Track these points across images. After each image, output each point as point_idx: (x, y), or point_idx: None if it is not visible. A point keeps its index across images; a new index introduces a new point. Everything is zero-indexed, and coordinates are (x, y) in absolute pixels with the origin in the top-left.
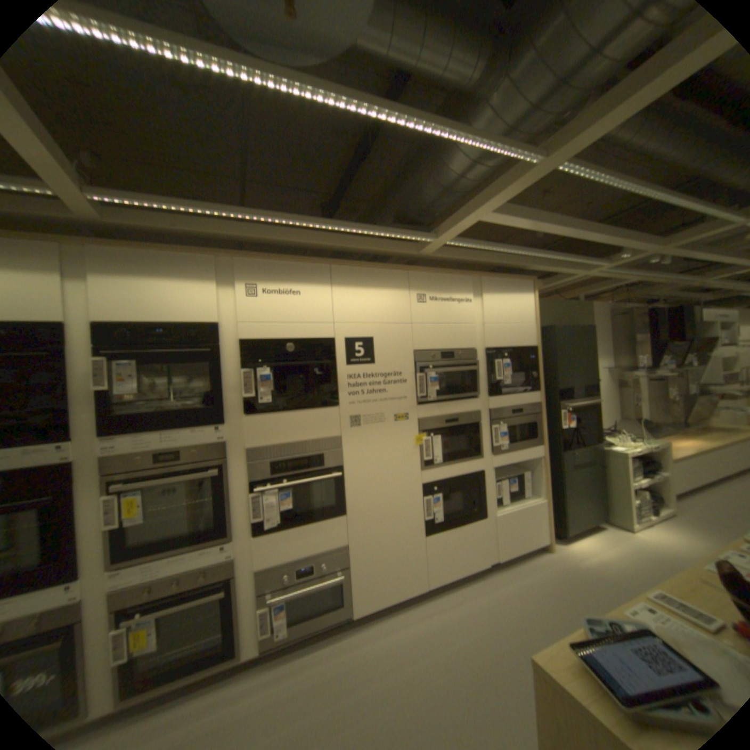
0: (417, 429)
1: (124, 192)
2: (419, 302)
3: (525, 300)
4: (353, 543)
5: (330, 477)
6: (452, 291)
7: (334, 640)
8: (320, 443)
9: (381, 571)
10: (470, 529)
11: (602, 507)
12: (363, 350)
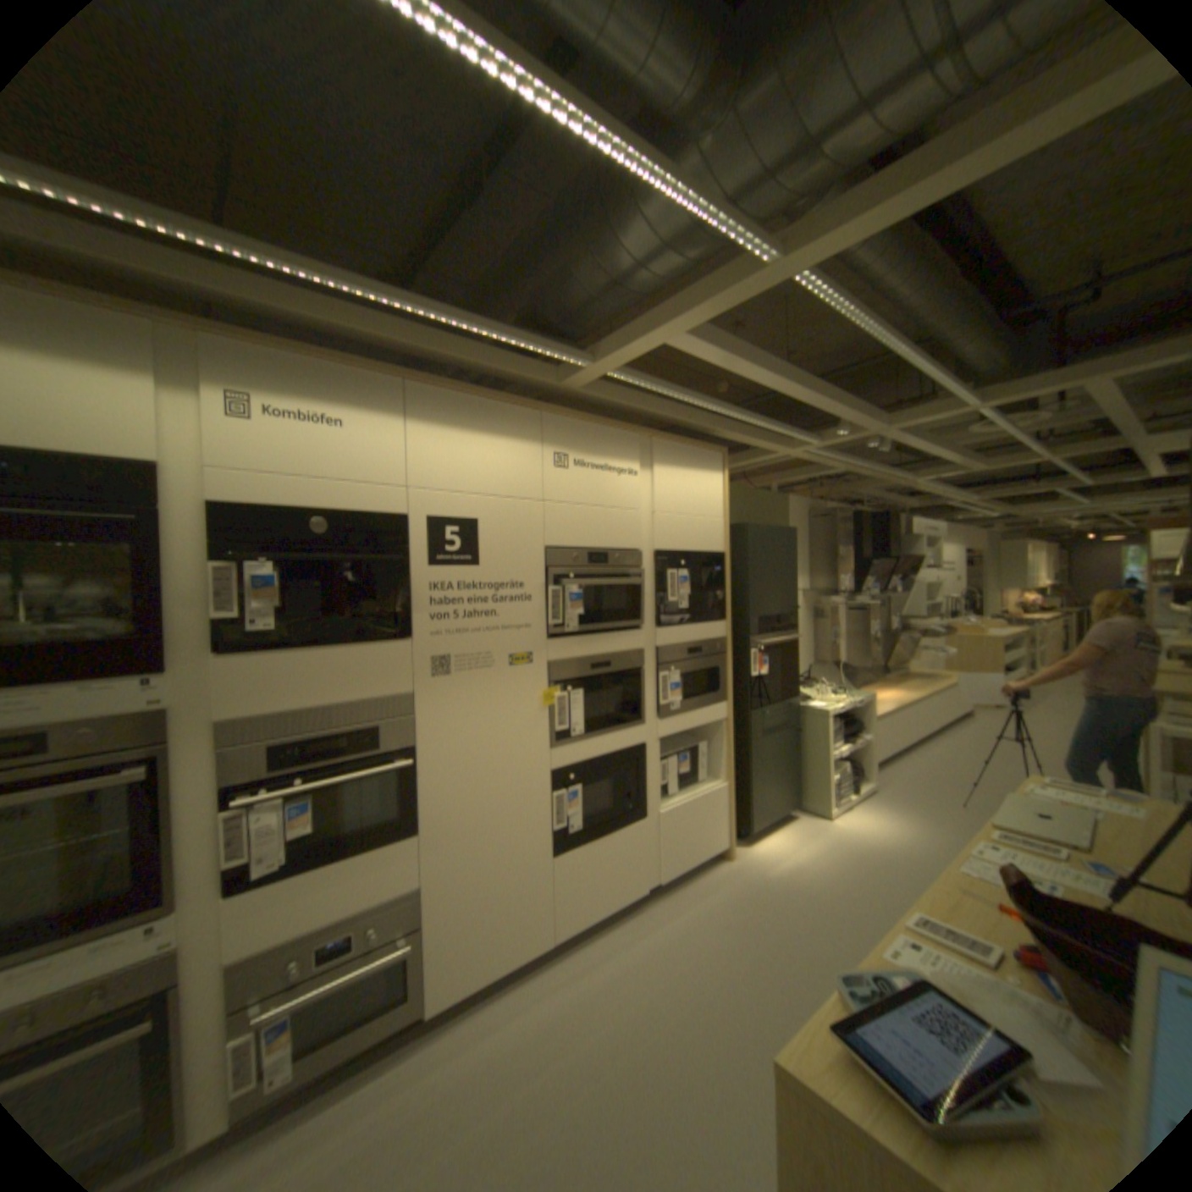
0: (546, 679)
1: None
2: (557, 467)
3: (711, 482)
4: (428, 884)
5: (390, 769)
6: (609, 455)
7: (386, 1065)
8: (372, 708)
9: (477, 927)
10: (622, 837)
11: (794, 787)
12: (460, 540)
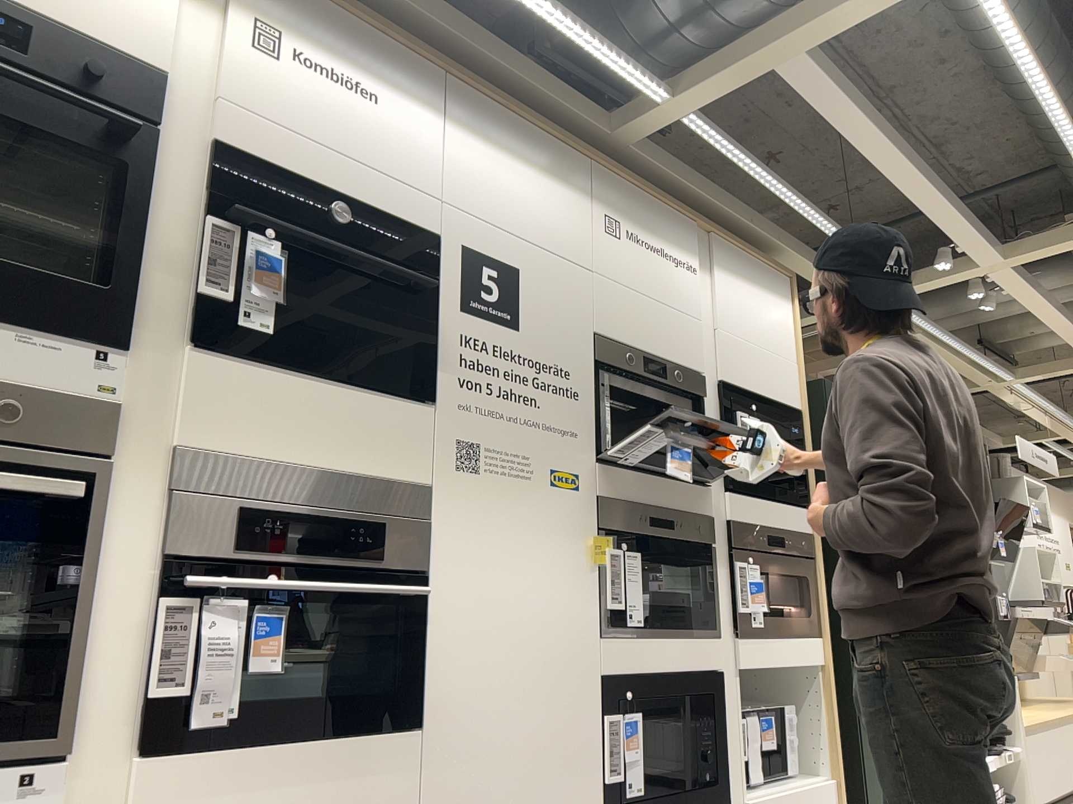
0: (598, 521)
1: None
2: (610, 231)
3: (779, 310)
4: None
5: (403, 591)
6: (667, 236)
7: None
8: (381, 491)
9: None
10: None
11: None
12: (500, 287)
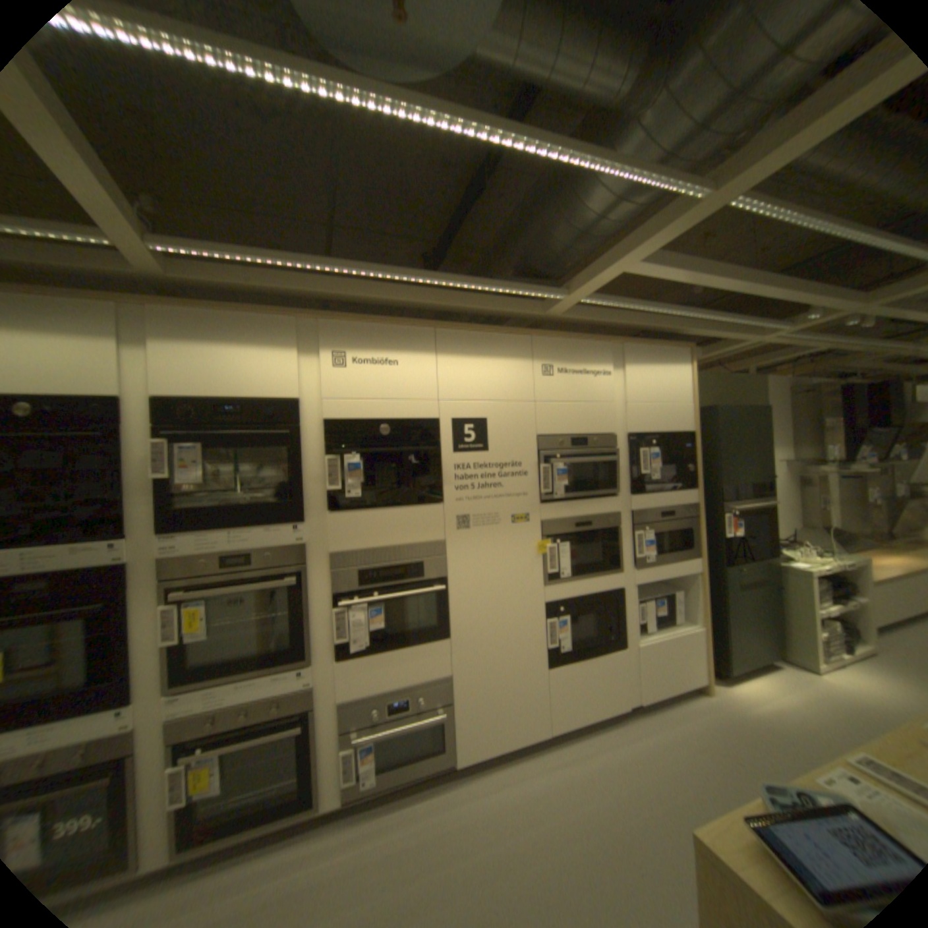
0: (540, 533)
1: (193, 241)
2: (545, 375)
3: (680, 373)
4: (458, 673)
5: (431, 591)
6: (587, 361)
7: (433, 793)
8: (419, 549)
9: (492, 710)
10: (606, 662)
11: (778, 640)
12: (474, 434)
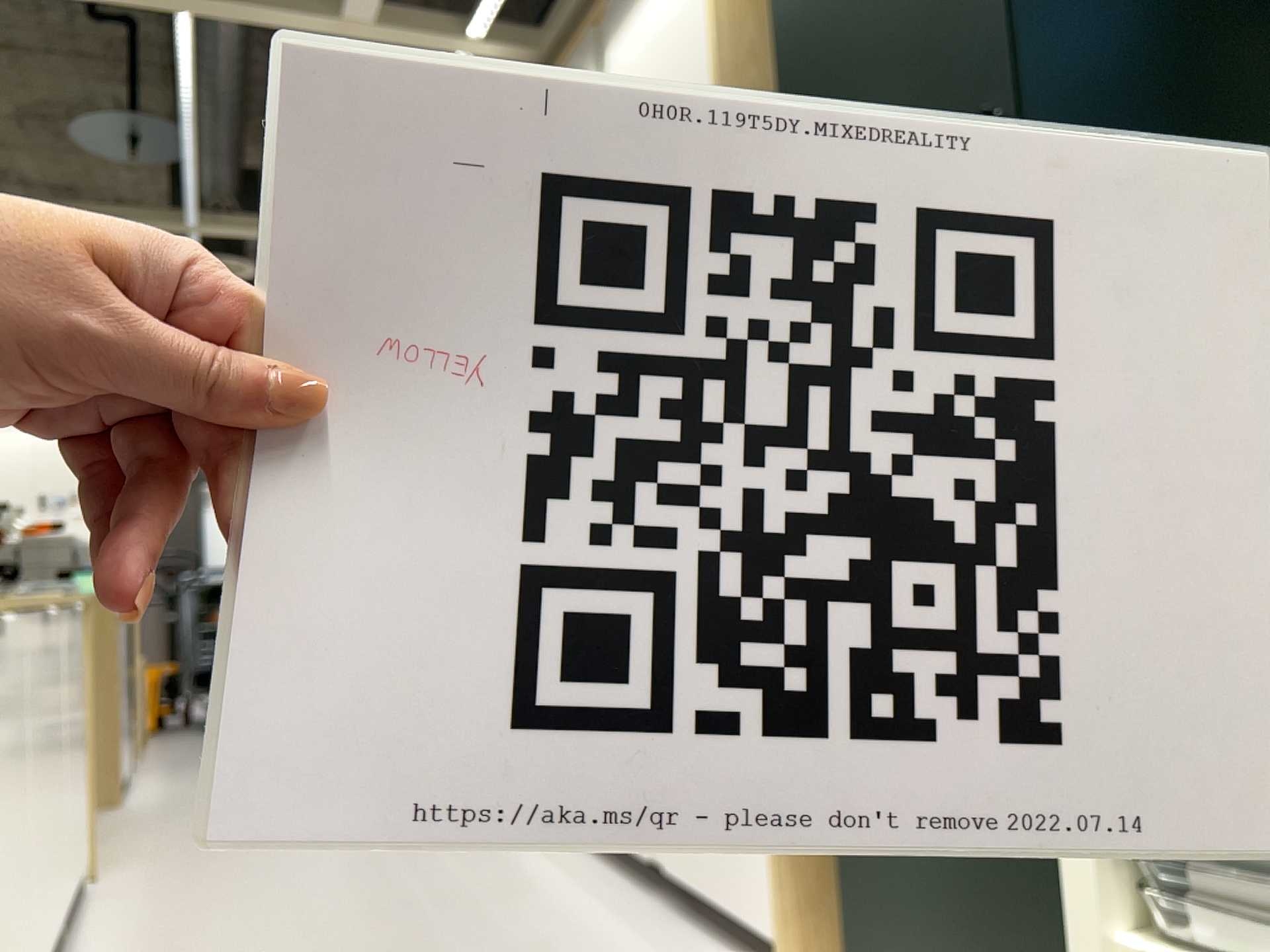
0: None
1: None
2: None
3: None
4: None
5: None
6: None
7: None
8: None
9: None
10: None
11: None
12: None
